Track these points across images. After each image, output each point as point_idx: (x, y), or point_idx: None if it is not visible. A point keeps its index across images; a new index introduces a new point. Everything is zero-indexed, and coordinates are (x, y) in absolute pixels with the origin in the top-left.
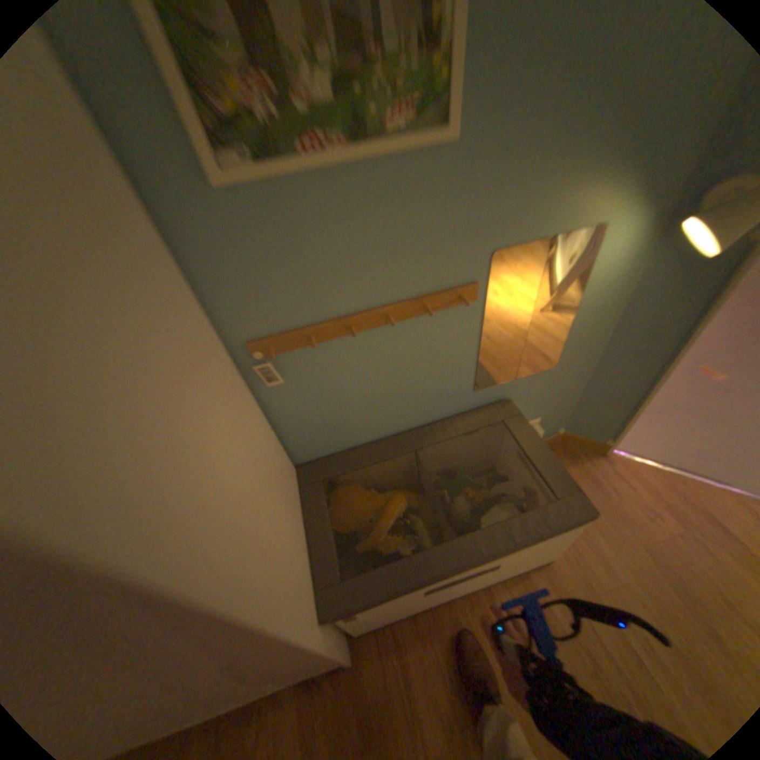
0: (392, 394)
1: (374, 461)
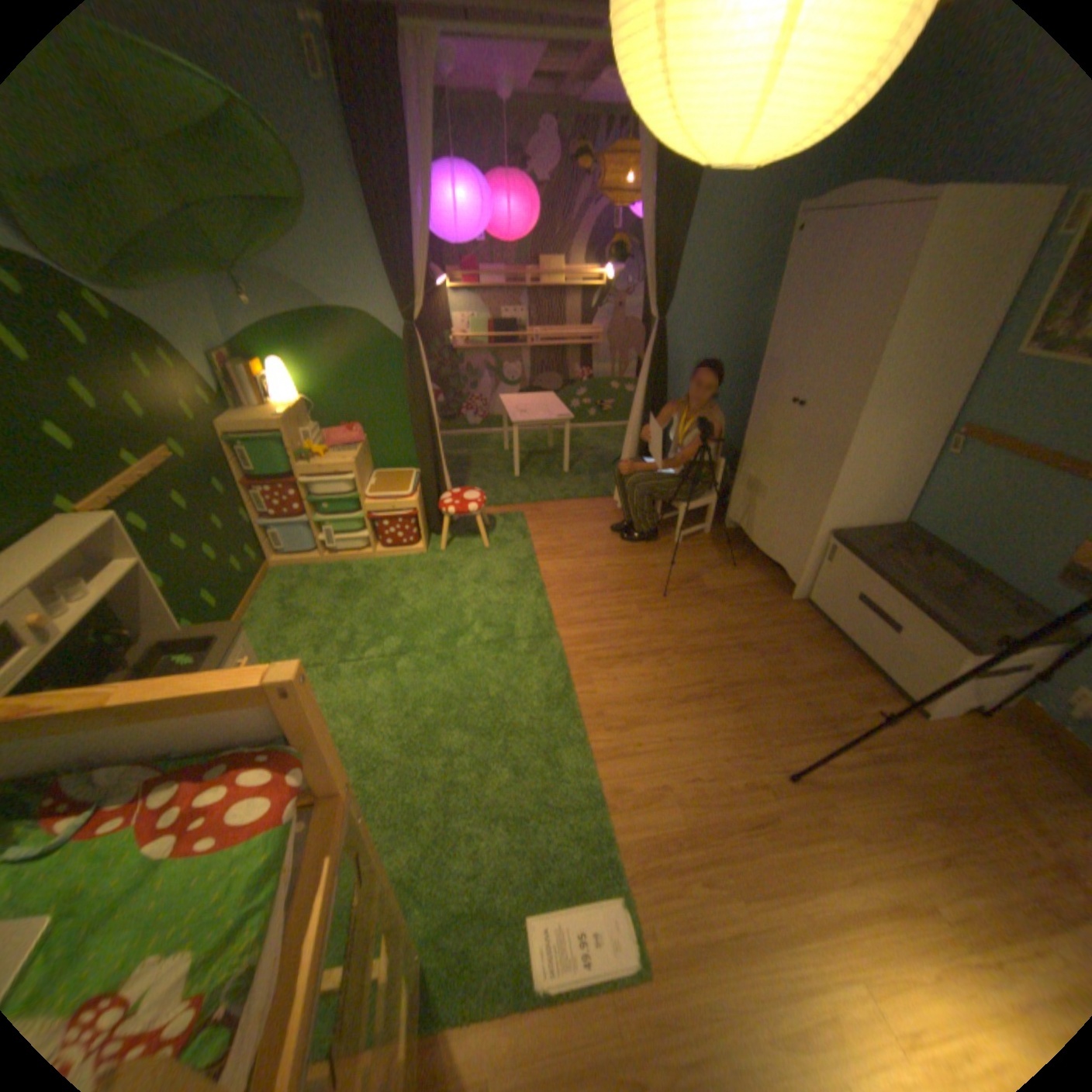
0: (997, 521)
1: (937, 551)
